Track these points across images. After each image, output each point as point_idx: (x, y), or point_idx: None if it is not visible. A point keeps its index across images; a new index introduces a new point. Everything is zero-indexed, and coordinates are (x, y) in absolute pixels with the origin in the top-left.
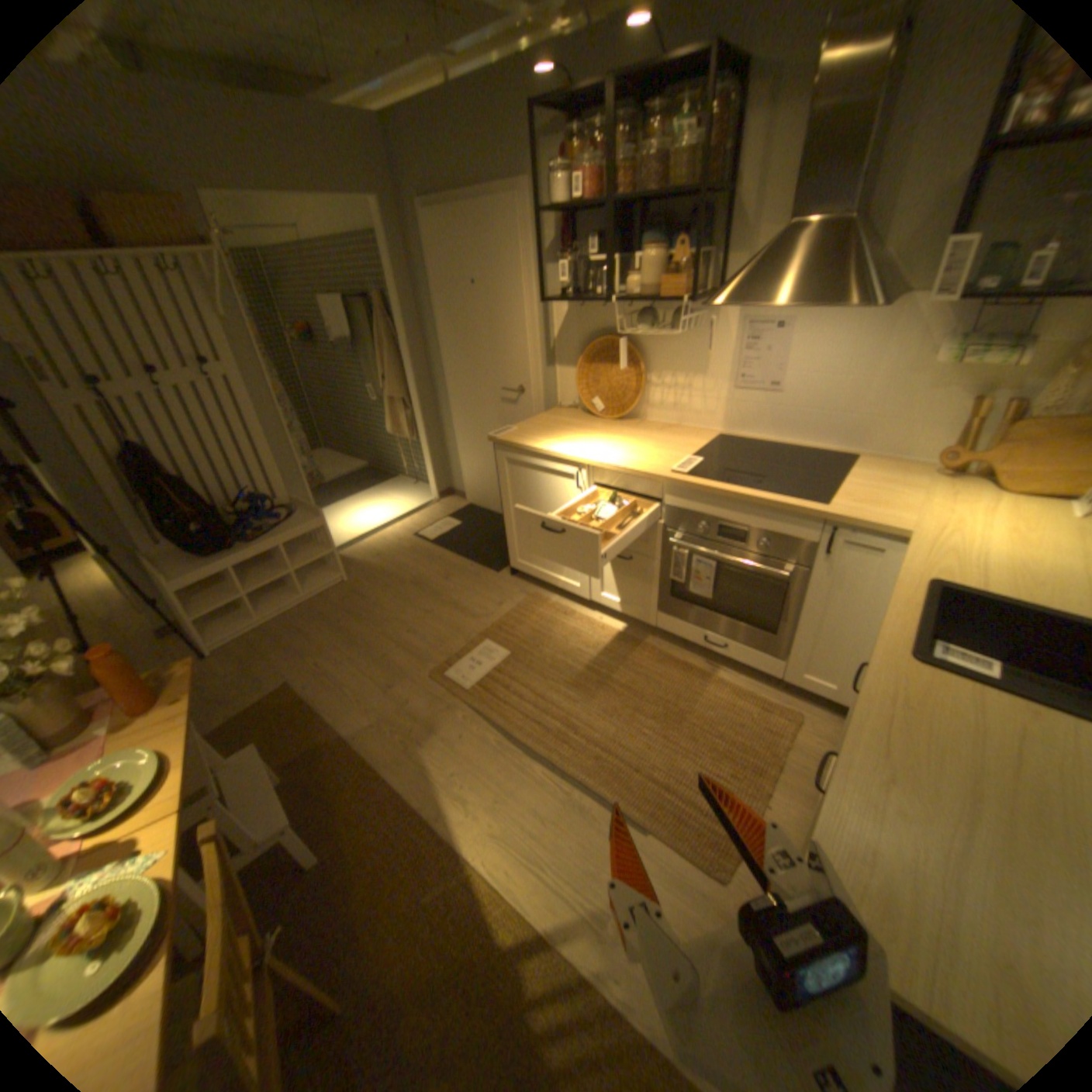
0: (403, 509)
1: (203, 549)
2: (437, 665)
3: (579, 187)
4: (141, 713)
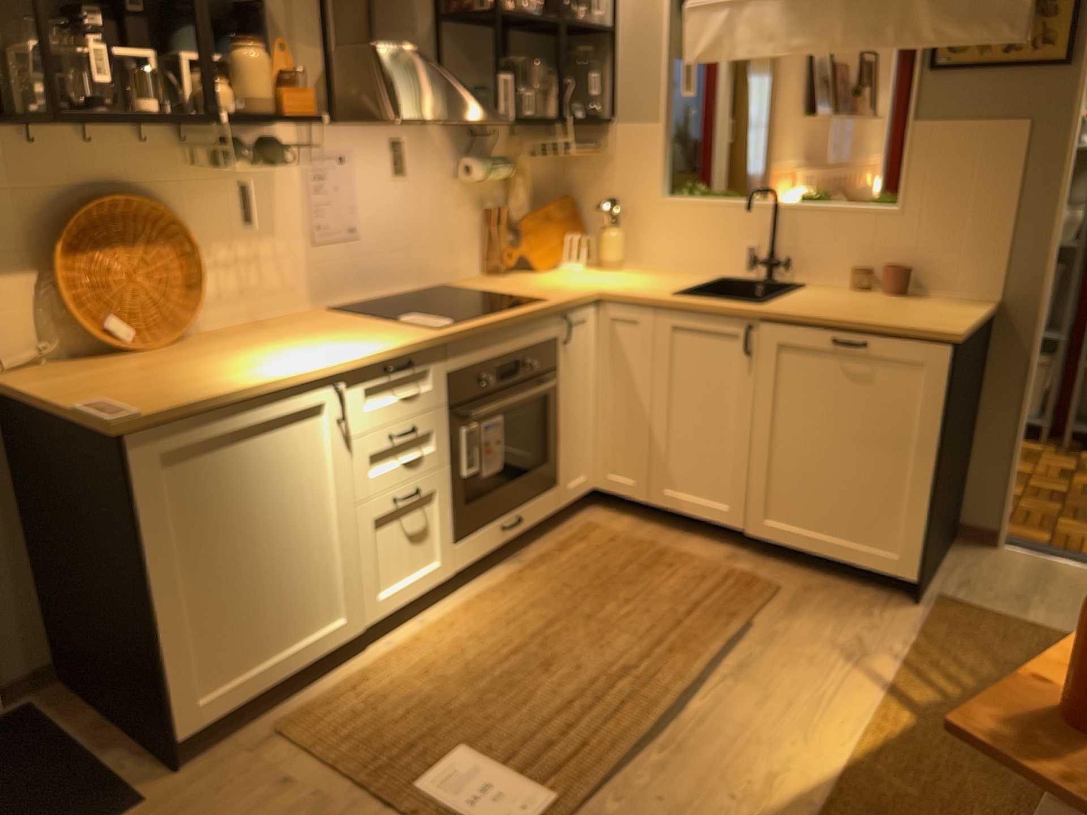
0: None
1: None
2: None
3: None
4: None
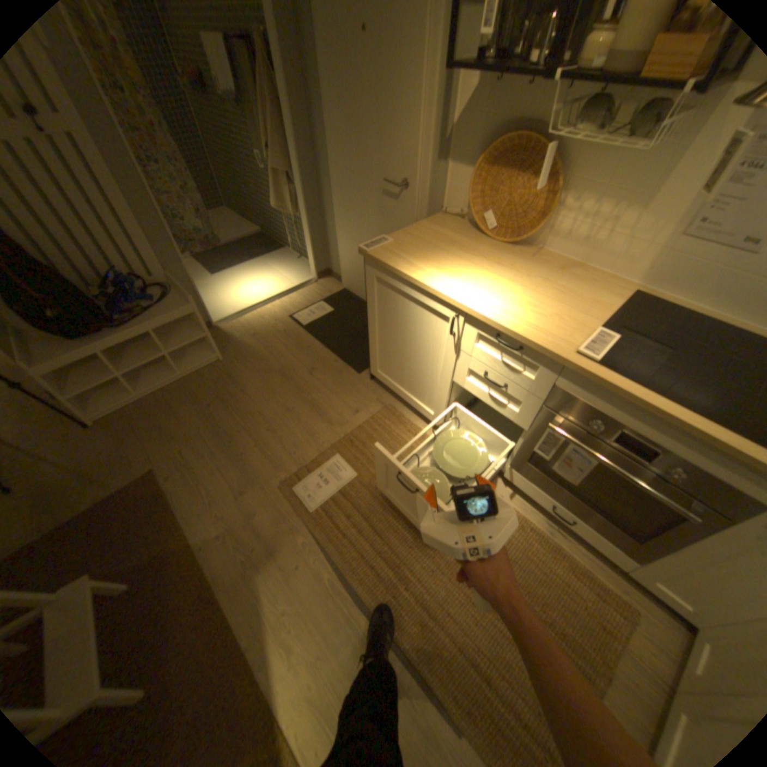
0: (283, 287)
1: (72, 330)
2: (287, 476)
3: None
4: None
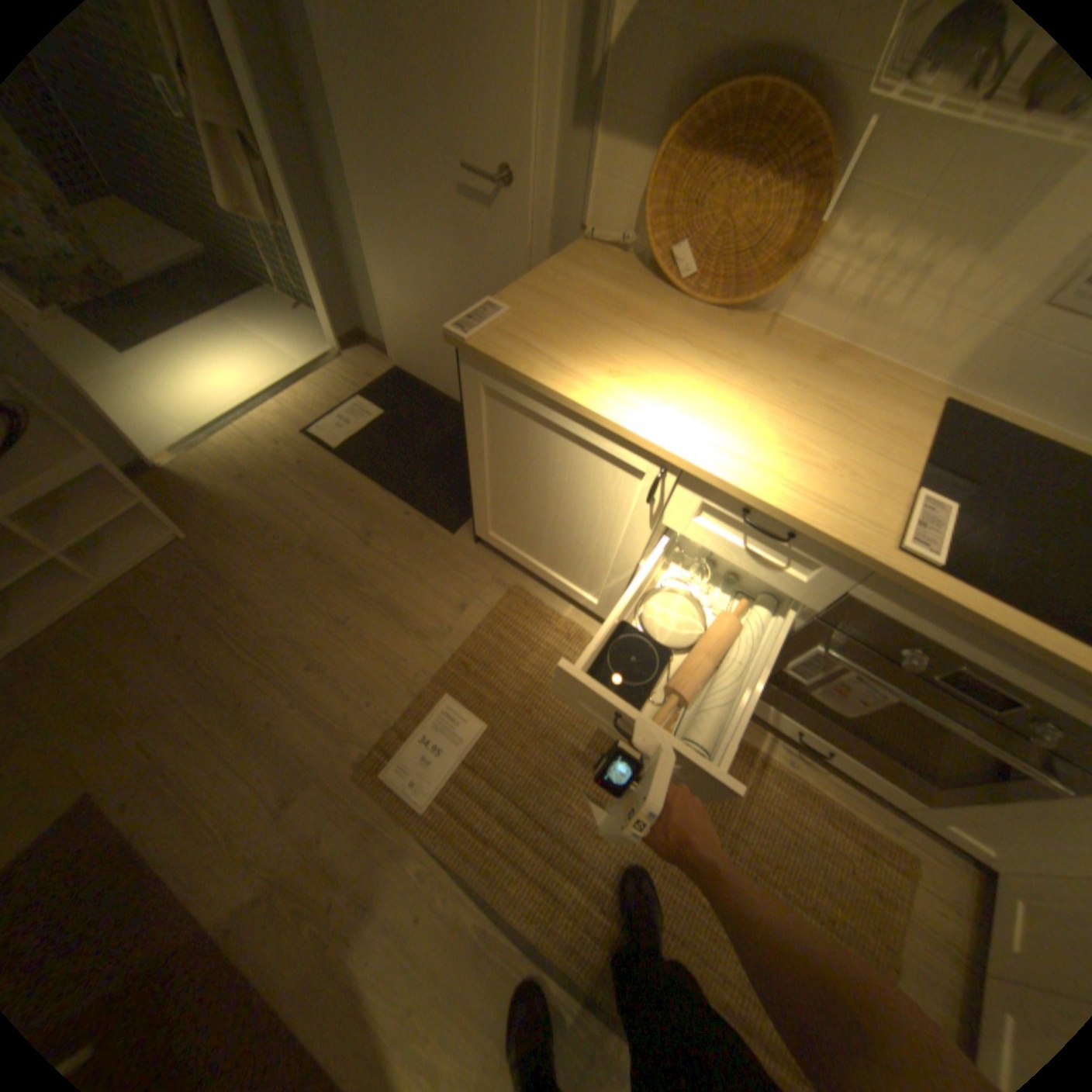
0: (278, 371)
1: None
2: (364, 752)
3: None
4: None
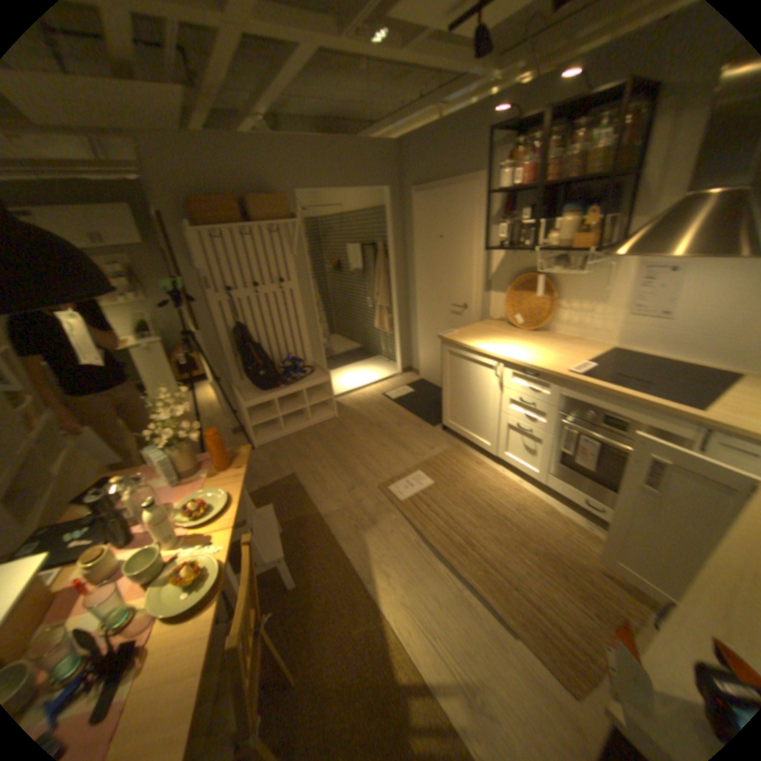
0: (378, 377)
1: (265, 387)
2: (384, 481)
3: (521, 176)
4: (223, 470)
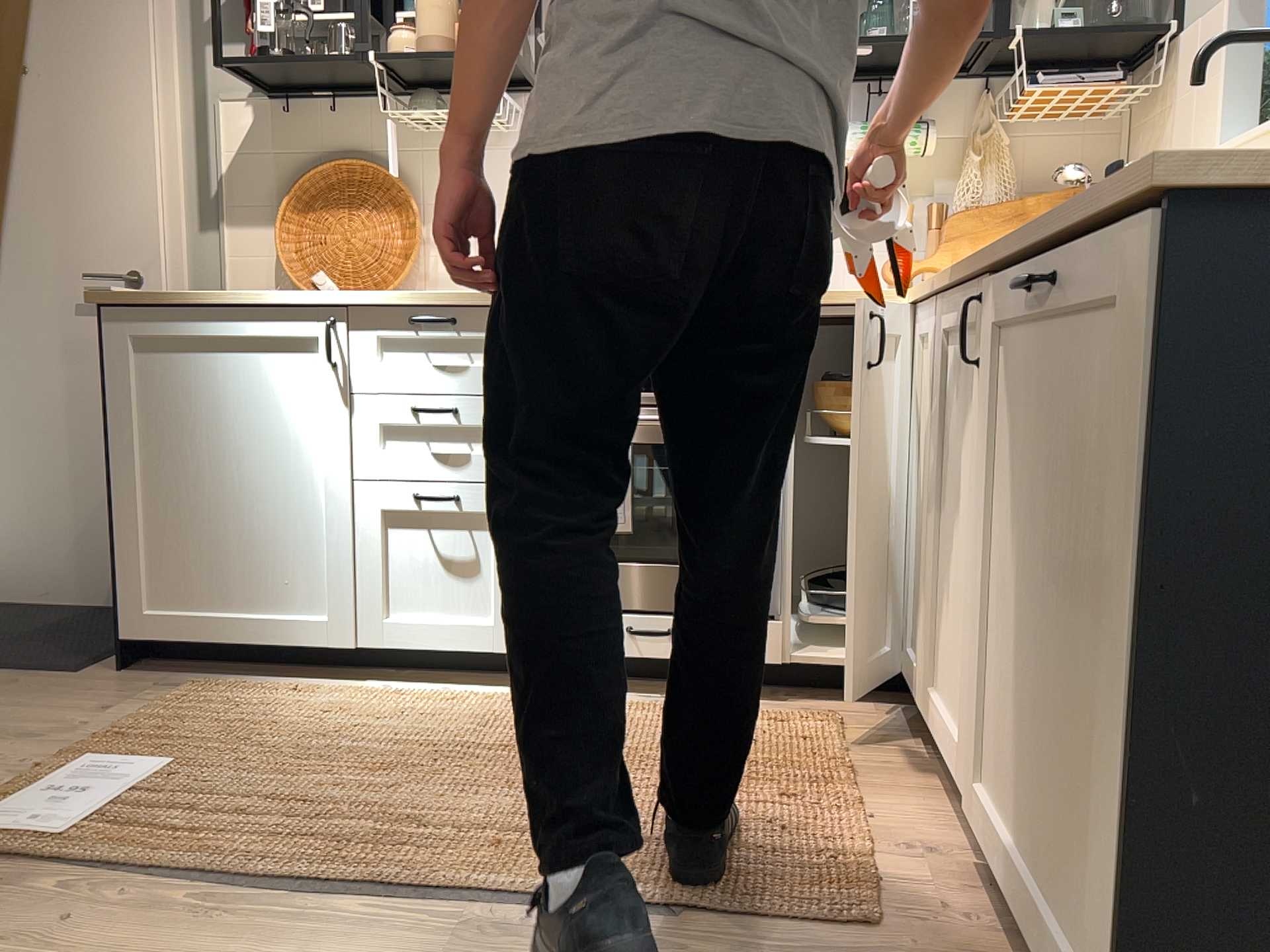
0: None
1: None
2: None
3: None
4: None
